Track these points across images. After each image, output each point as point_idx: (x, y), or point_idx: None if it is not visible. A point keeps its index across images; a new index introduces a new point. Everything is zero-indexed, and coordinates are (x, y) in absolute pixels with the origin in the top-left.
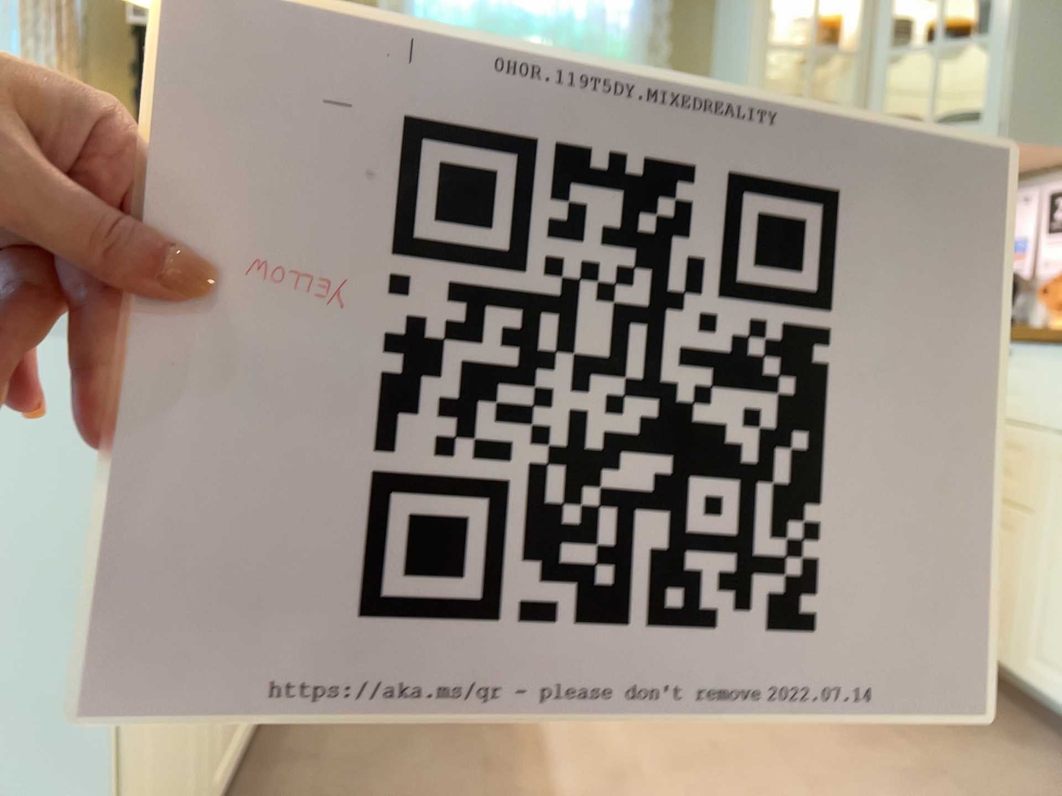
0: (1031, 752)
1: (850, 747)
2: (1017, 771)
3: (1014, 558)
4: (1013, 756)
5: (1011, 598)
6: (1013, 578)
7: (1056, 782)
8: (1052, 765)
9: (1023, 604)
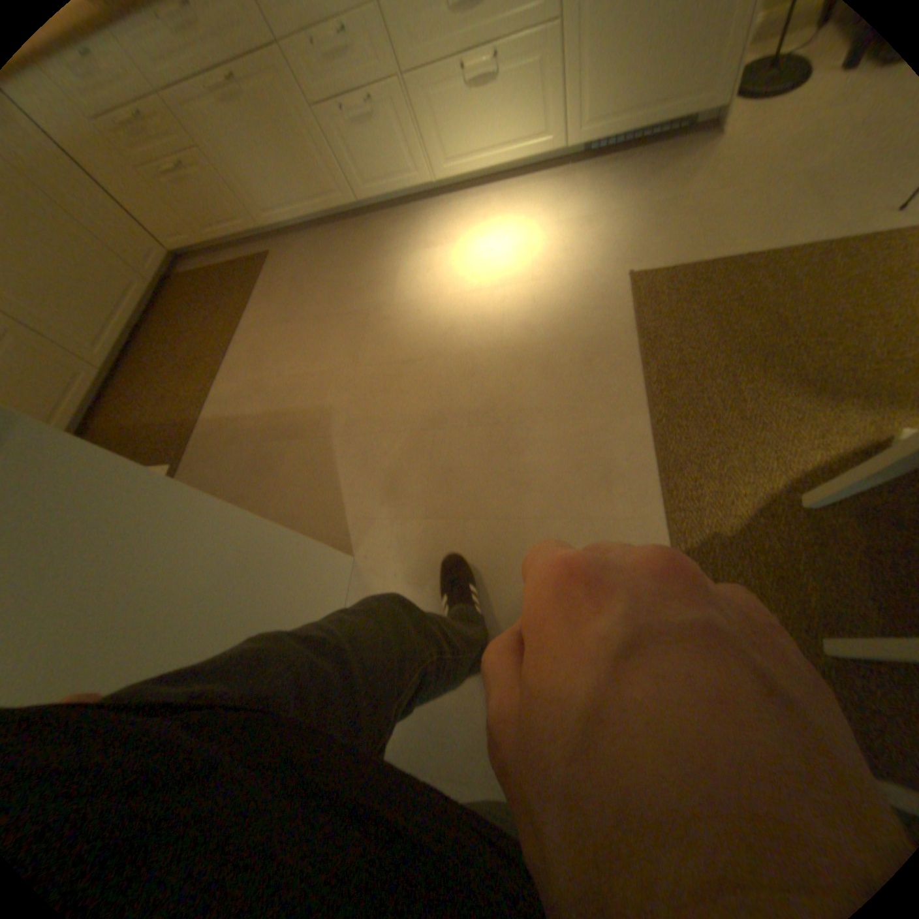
0: (290, 246)
1: (266, 302)
2: (297, 254)
3: (207, 177)
4: (290, 252)
5: (224, 197)
6: (216, 187)
7: (306, 245)
8: (298, 243)
9: (231, 195)
